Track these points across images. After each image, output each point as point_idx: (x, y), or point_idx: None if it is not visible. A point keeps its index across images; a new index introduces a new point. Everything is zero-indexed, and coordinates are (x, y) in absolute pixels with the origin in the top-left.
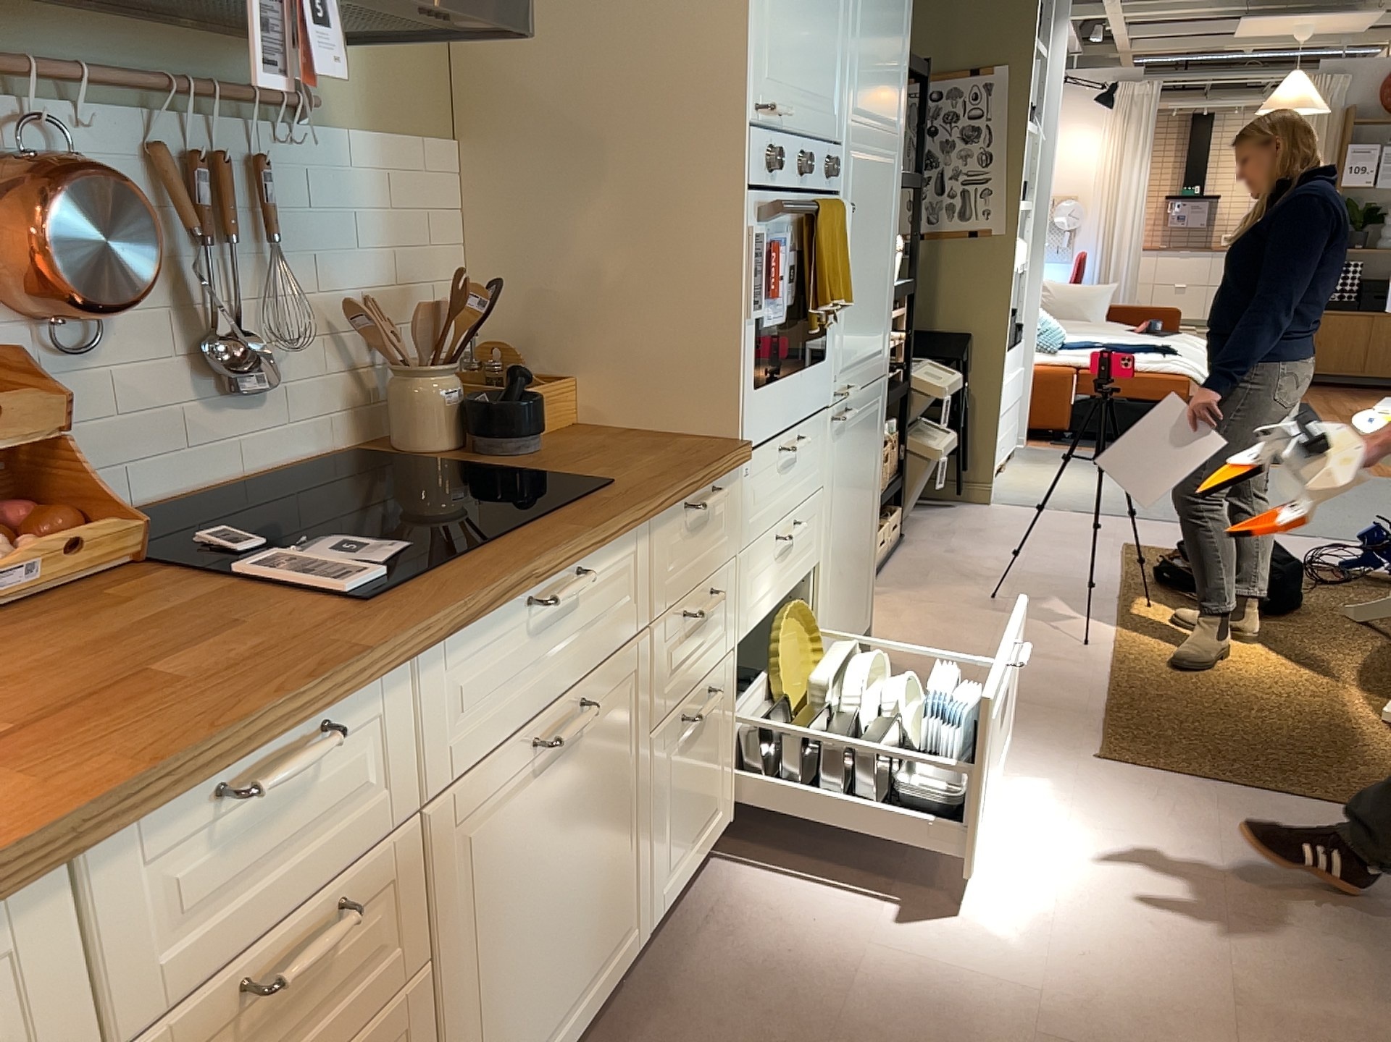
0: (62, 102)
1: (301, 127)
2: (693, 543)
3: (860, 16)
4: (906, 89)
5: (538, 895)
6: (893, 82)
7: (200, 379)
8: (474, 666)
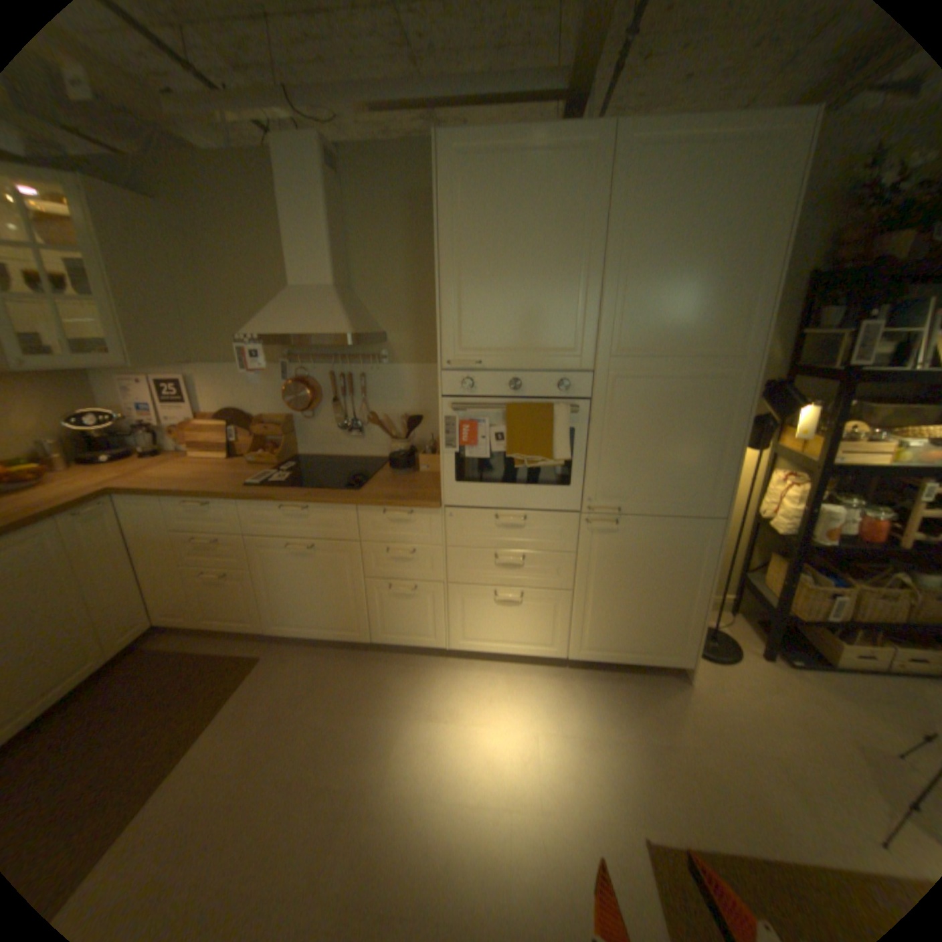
0: (309, 364)
1: (380, 365)
2: (394, 527)
3: (620, 291)
4: (767, 320)
5: (296, 587)
6: (718, 320)
7: (349, 430)
8: (261, 513)
